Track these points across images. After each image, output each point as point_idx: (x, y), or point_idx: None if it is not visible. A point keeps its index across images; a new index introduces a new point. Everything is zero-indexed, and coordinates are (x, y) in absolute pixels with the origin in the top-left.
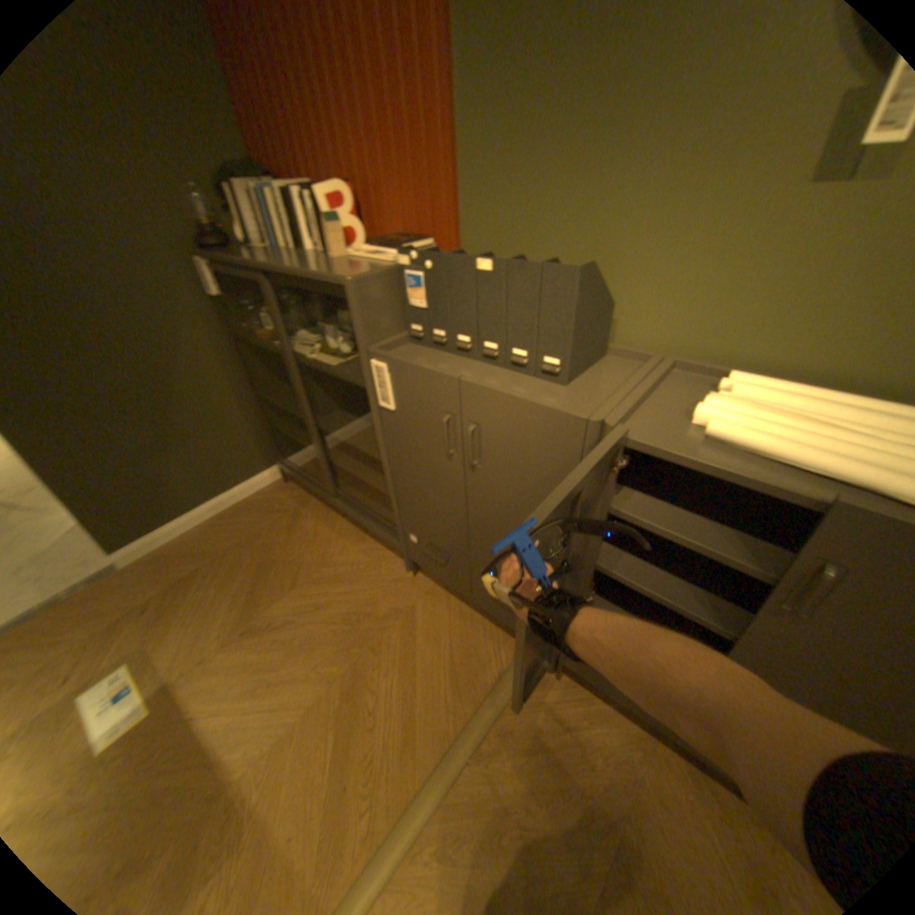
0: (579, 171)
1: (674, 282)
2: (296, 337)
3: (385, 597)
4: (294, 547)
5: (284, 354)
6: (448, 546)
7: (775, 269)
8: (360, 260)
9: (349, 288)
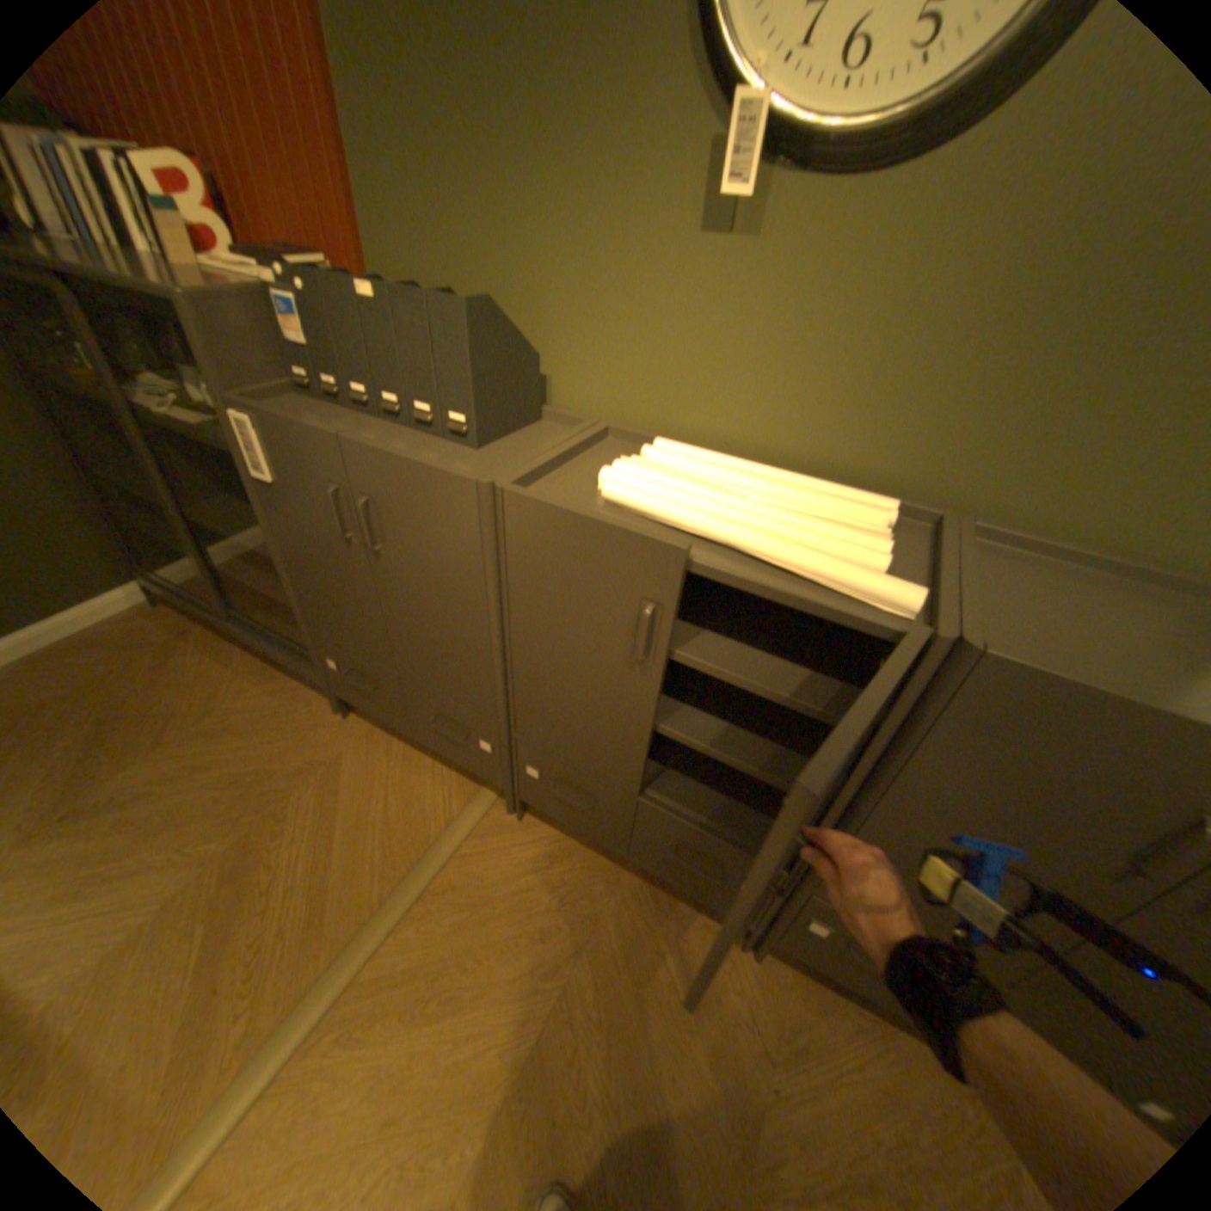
0: (487, 188)
1: (599, 335)
2: (139, 383)
3: (298, 747)
4: (160, 693)
5: (124, 408)
6: (372, 668)
7: (685, 326)
8: (216, 273)
9: (186, 305)
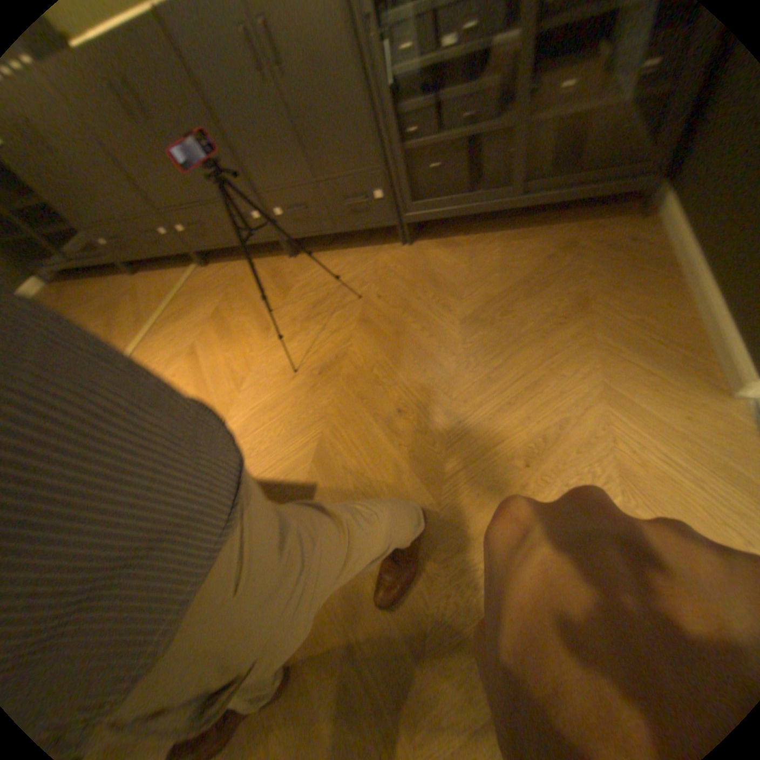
0: None
1: None
2: None
3: (118, 290)
4: (61, 303)
5: None
6: (108, 227)
7: None
8: None
9: None
